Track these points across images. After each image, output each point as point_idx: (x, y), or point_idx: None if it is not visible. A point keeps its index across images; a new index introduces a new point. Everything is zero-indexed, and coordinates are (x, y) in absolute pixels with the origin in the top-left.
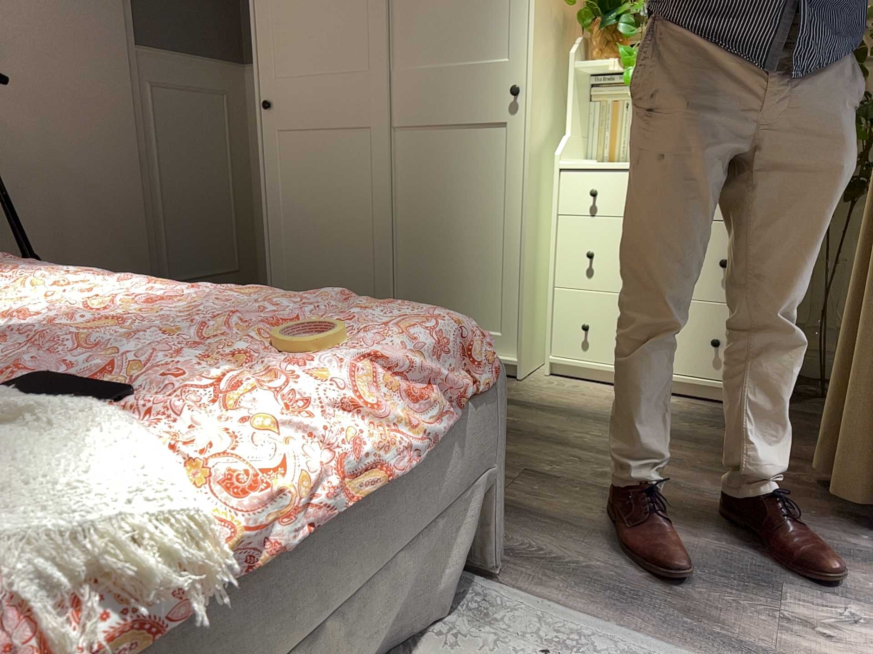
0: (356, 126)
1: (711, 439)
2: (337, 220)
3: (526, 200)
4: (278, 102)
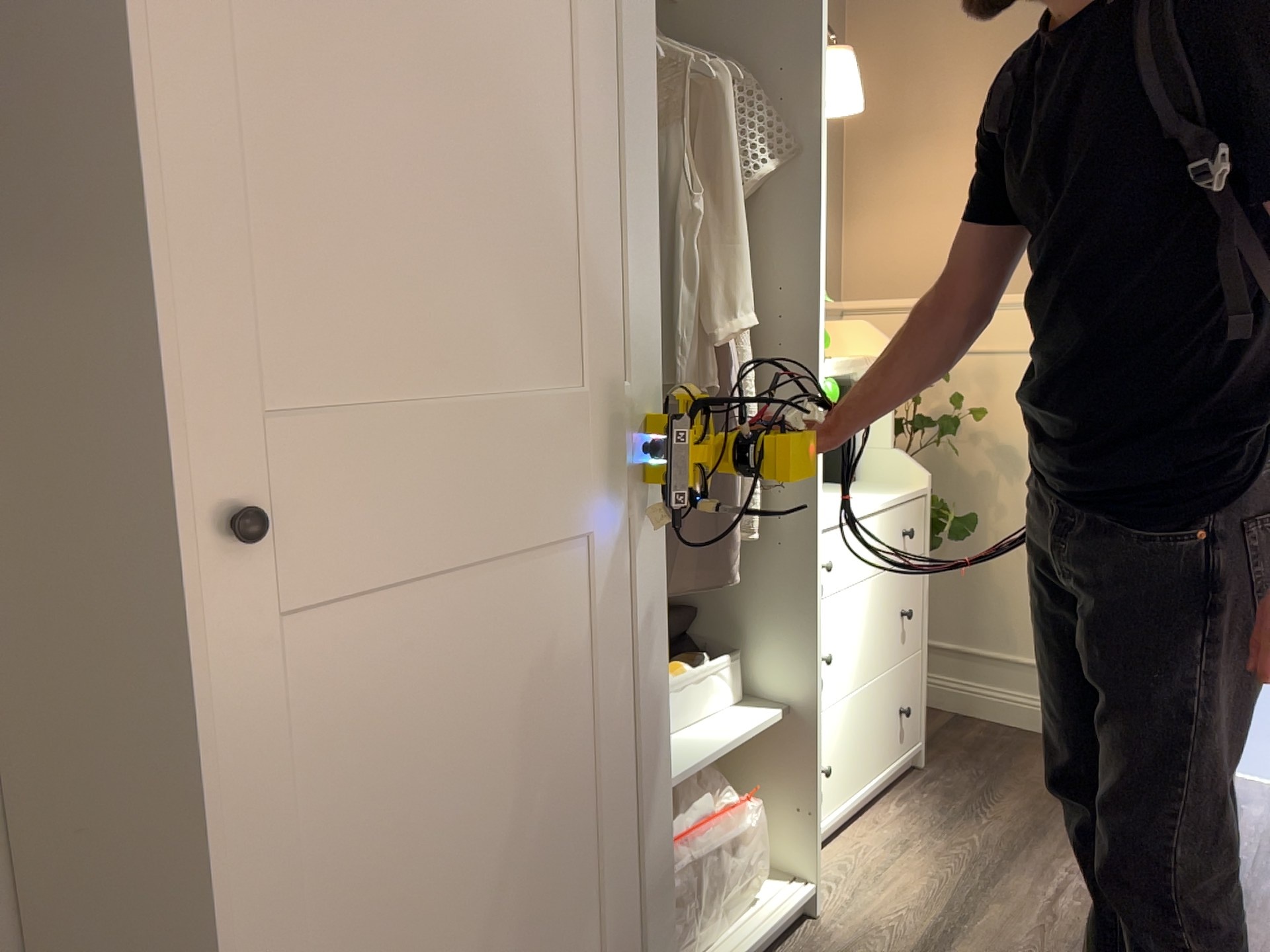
0: (555, 537)
1: (1021, 816)
2: (505, 822)
3: (817, 606)
4: (283, 499)
